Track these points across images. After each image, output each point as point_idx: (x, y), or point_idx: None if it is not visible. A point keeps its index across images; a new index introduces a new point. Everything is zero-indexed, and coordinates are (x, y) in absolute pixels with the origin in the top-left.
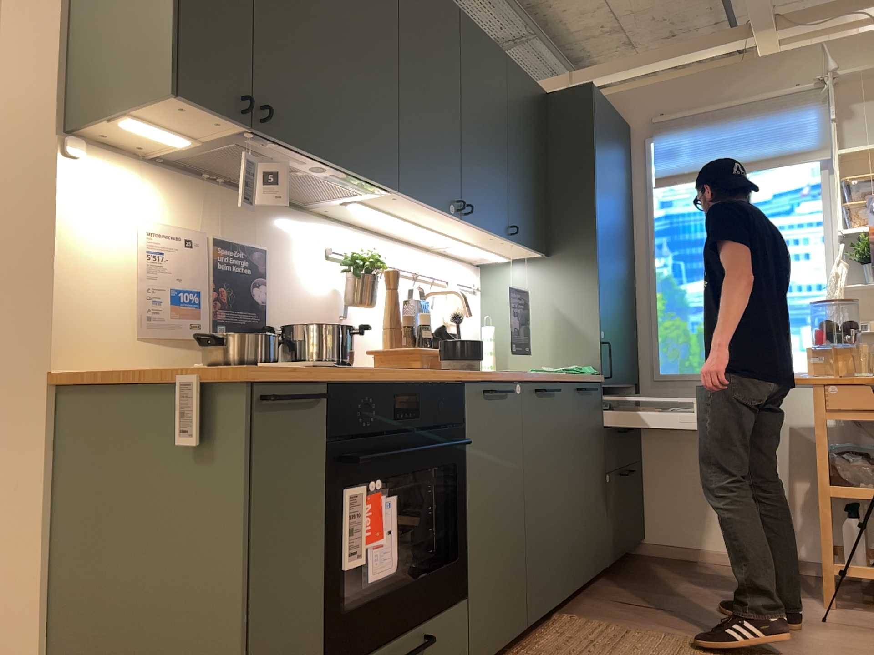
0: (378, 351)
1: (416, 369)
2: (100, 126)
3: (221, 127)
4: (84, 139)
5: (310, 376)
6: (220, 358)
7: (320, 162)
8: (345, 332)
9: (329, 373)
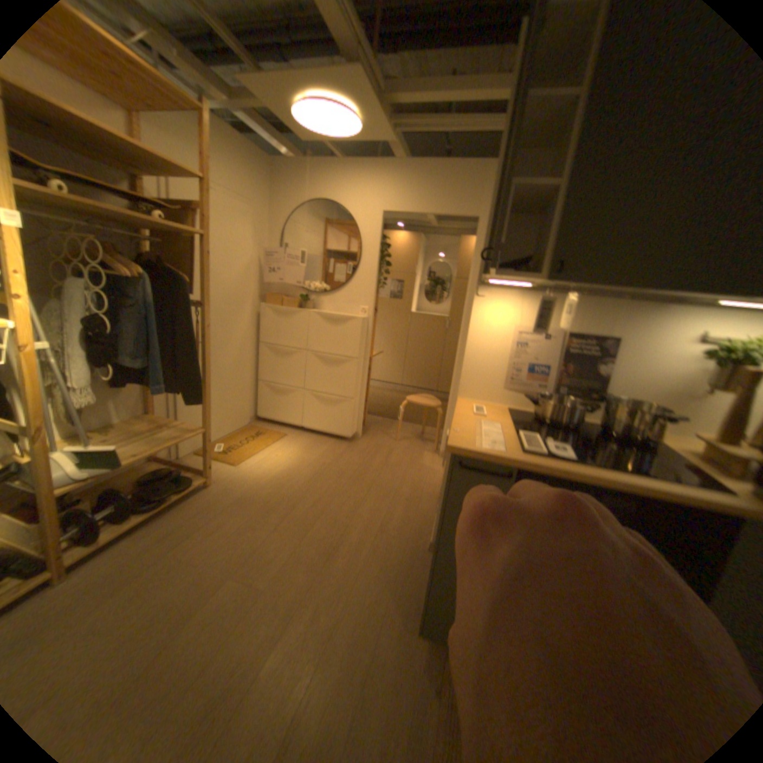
0: (704, 440)
1: (669, 481)
2: (487, 281)
3: (532, 279)
4: (489, 283)
5: (501, 461)
6: (540, 411)
7: (630, 288)
8: (654, 418)
9: (519, 464)
